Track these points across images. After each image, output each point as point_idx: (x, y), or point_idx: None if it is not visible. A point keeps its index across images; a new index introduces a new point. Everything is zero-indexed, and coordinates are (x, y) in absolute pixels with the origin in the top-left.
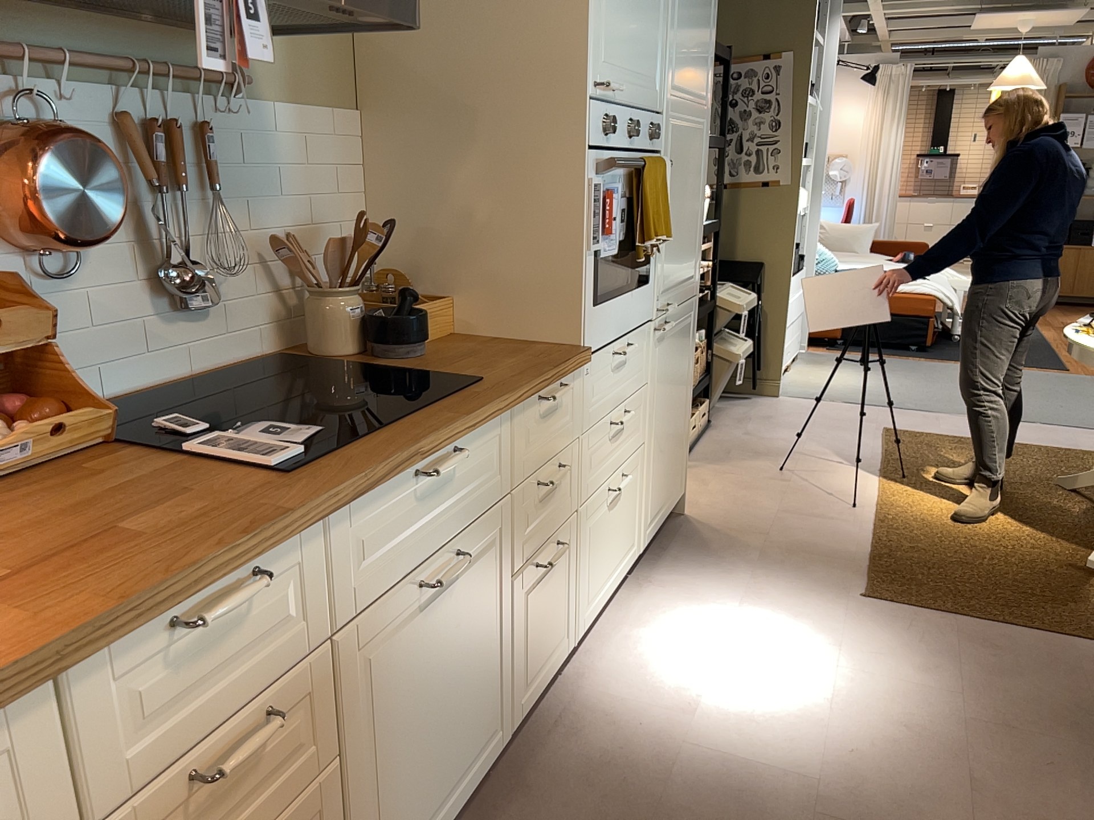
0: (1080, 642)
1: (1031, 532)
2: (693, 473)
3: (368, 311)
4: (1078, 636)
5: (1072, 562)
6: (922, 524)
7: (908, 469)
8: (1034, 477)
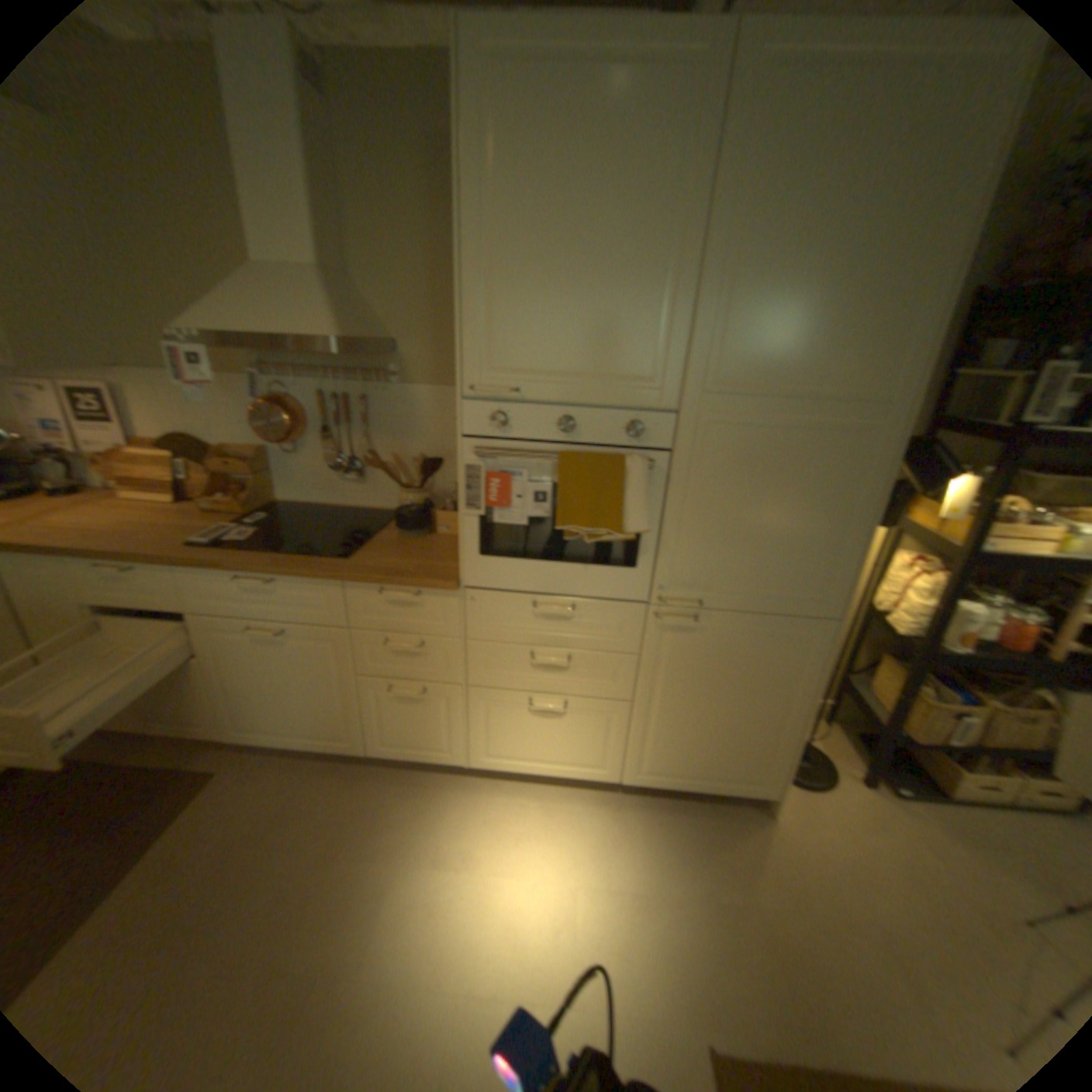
0: None
1: None
2: (894, 818)
3: (414, 505)
4: None
5: None
6: None
7: None
8: None
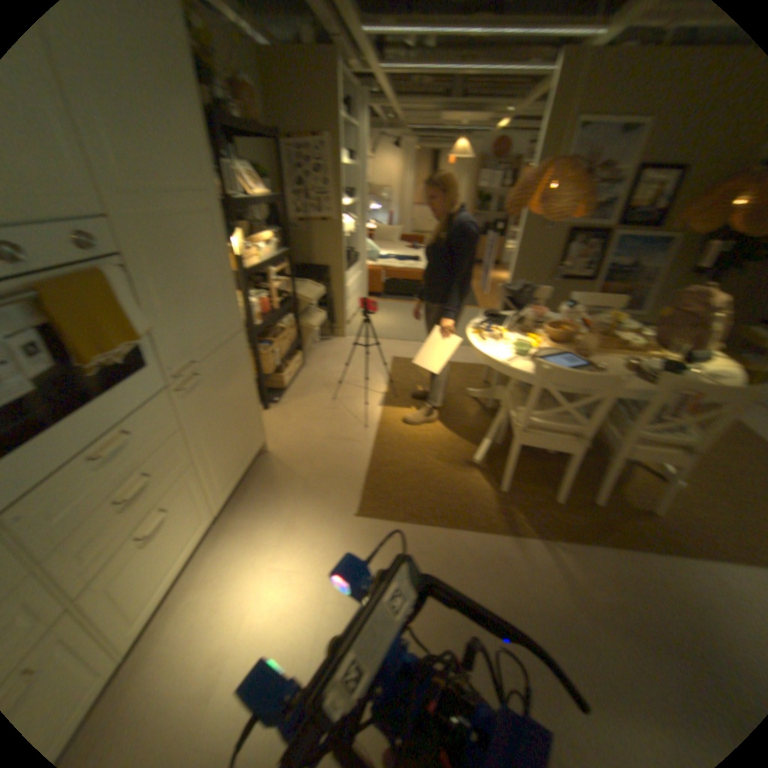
0: (466, 535)
1: (451, 436)
2: (281, 410)
3: None
4: (466, 531)
5: (469, 459)
6: (399, 438)
7: (399, 390)
8: (458, 388)
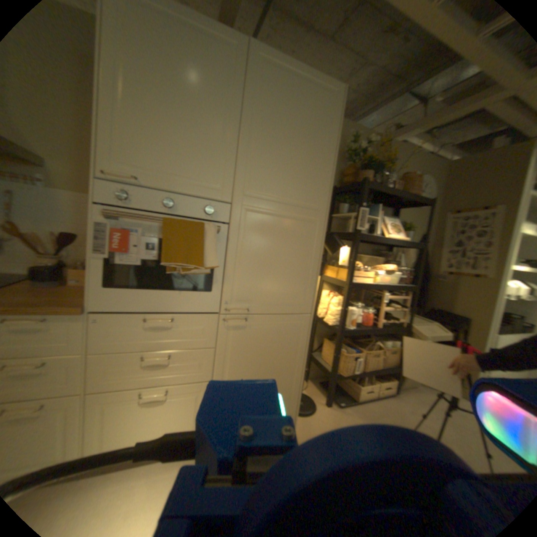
0: None
1: None
2: (340, 419)
3: (44, 266)
4: None
5: None
6: None
7: None
8: None
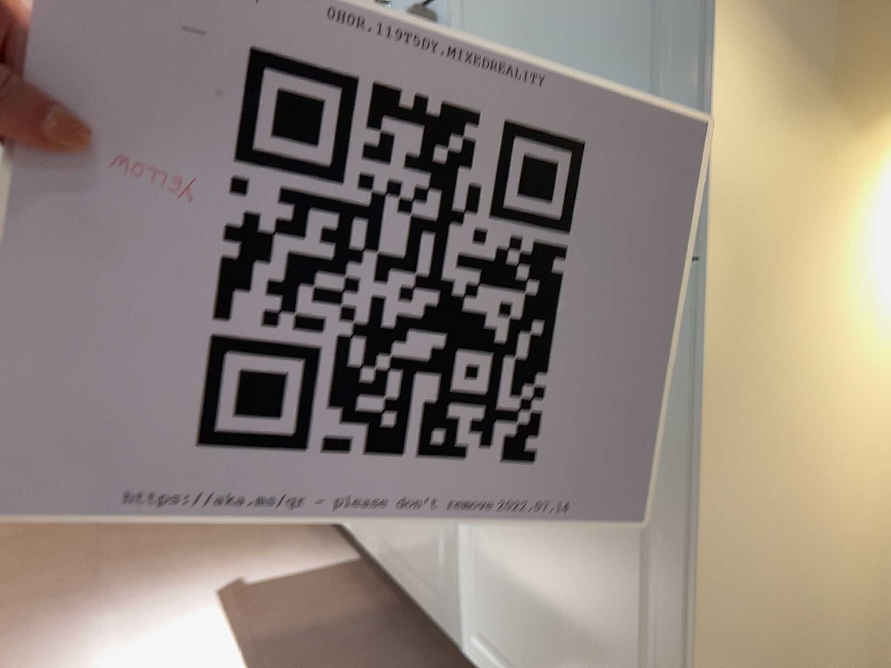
0: None
1: None
2: None
3: None
4: None
5: None
6: None
7: None
8: None
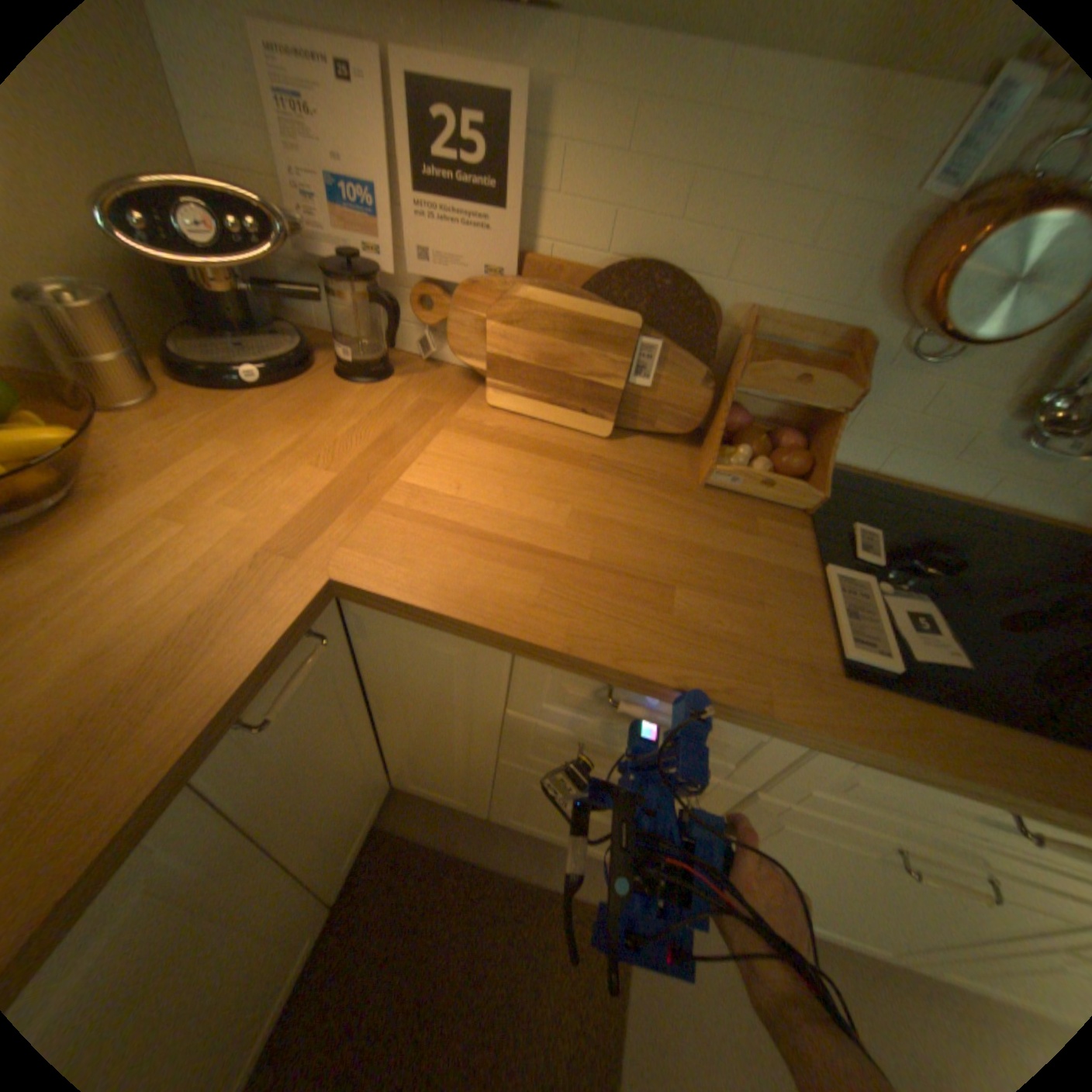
0: None
1: None
2: None
3: None
4: None
5: None
6: None
7: None
8: None
